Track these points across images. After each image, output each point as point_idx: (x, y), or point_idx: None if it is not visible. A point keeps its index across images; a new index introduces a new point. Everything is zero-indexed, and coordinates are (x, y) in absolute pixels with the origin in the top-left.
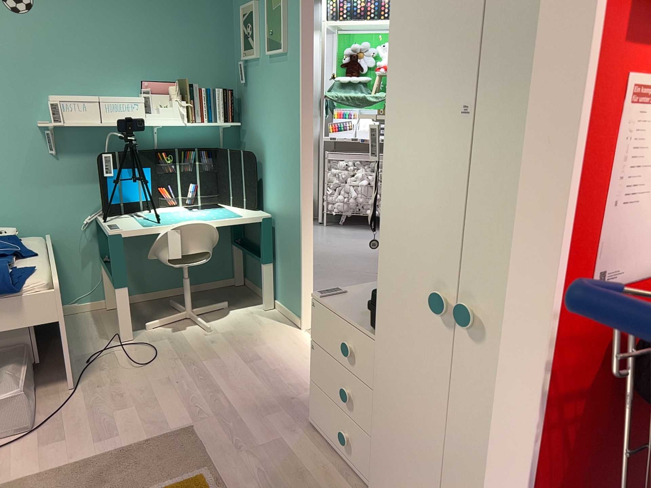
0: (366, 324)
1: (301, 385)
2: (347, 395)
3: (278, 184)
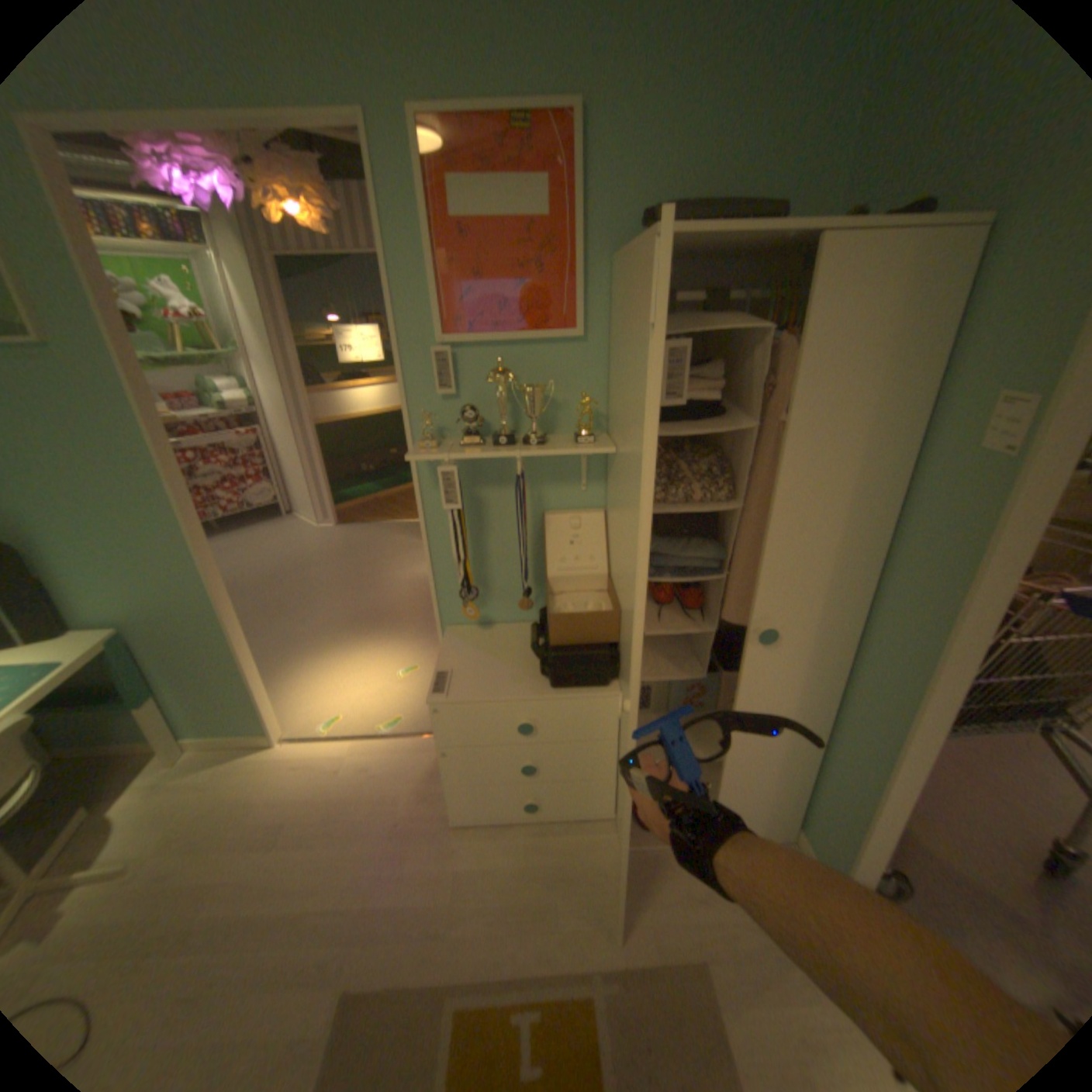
0: (543, 690)
1: (382, 804)
2: (533, 768)
3: (114, 576)
